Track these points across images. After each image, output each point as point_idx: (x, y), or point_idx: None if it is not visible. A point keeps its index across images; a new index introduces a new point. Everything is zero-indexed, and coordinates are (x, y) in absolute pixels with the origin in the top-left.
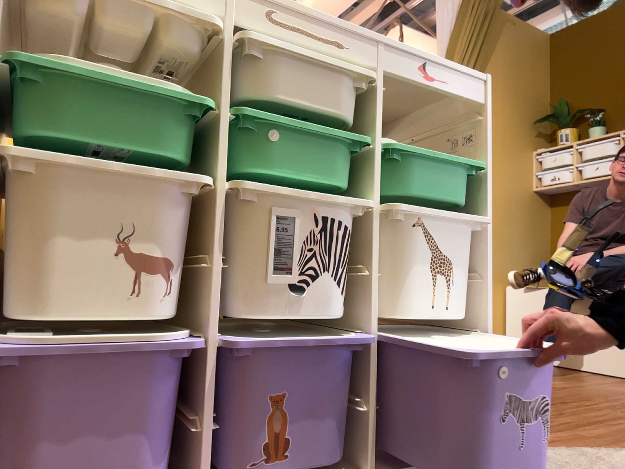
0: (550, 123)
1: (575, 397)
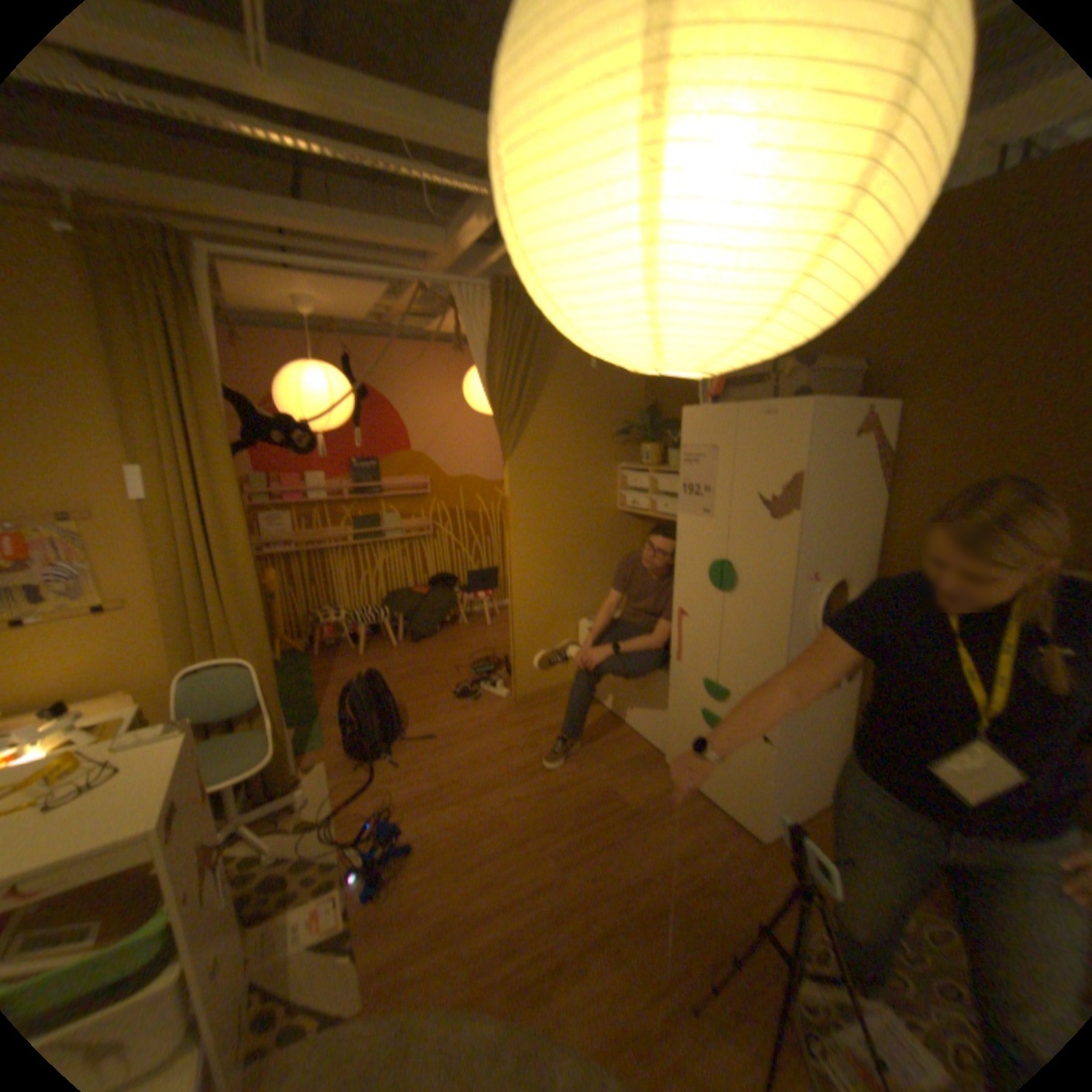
0: (637, 436)
1: (545, 832)
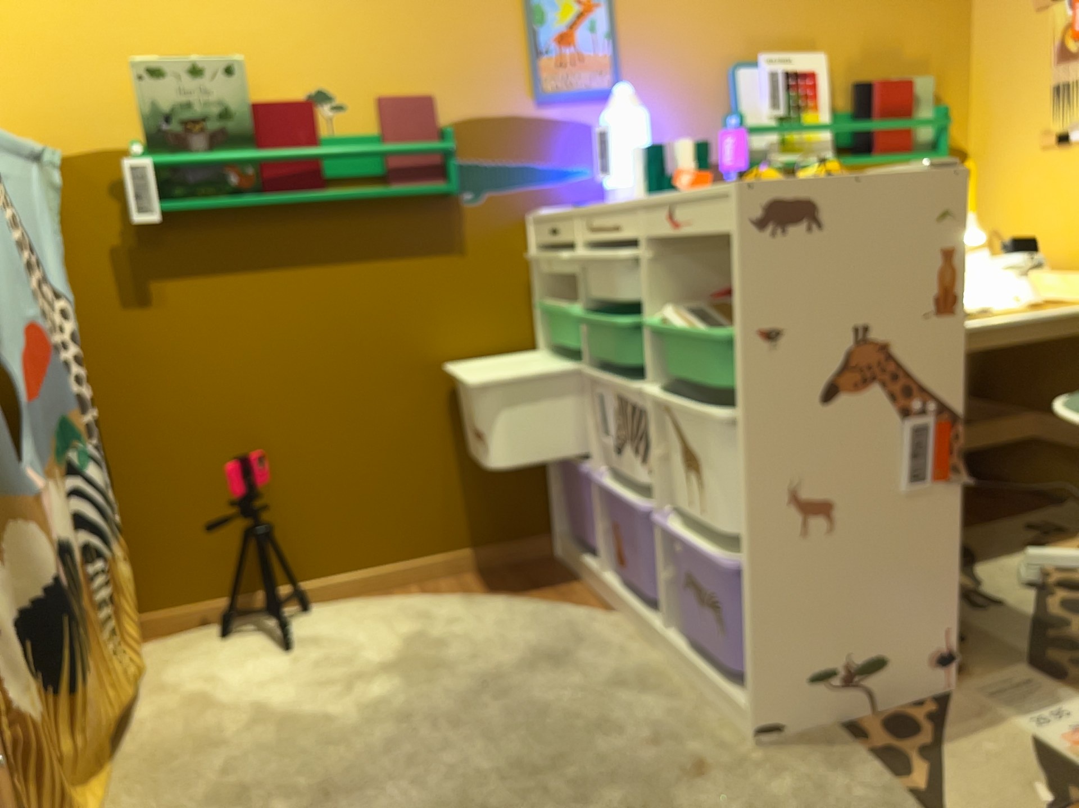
0: None
1: None
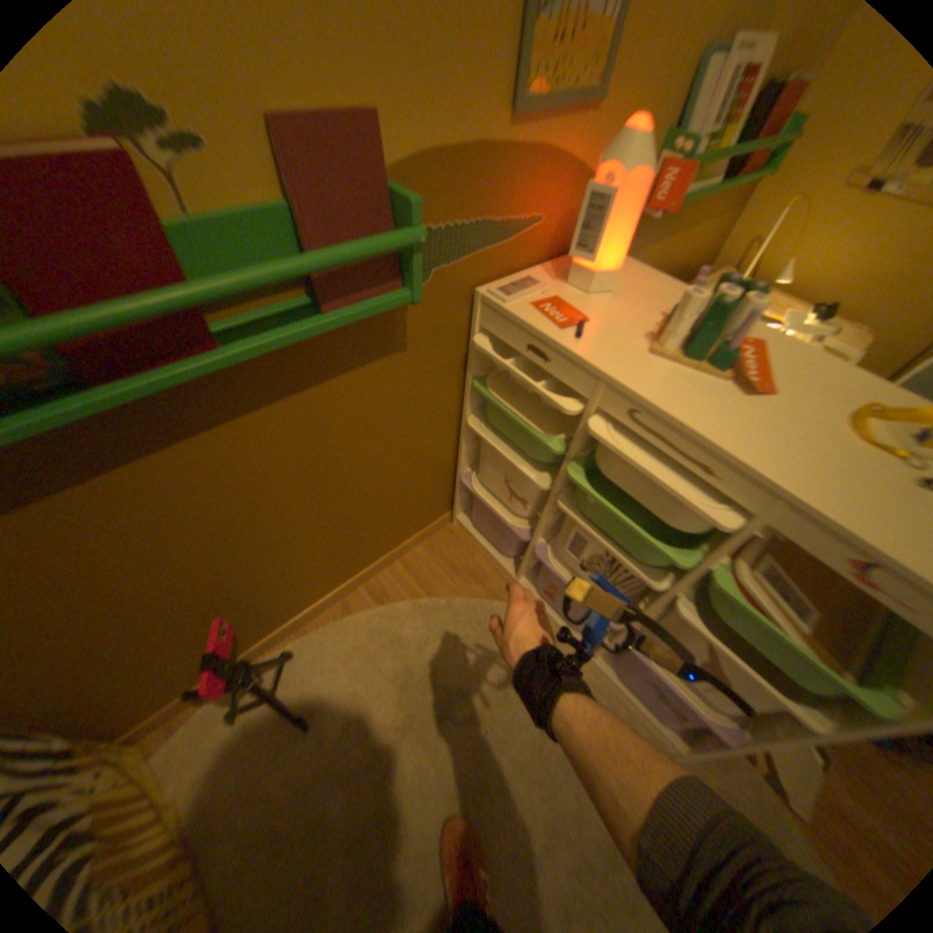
0: None
1: None
